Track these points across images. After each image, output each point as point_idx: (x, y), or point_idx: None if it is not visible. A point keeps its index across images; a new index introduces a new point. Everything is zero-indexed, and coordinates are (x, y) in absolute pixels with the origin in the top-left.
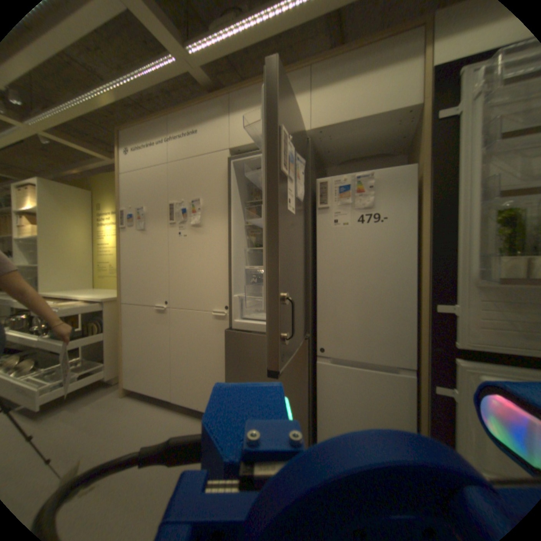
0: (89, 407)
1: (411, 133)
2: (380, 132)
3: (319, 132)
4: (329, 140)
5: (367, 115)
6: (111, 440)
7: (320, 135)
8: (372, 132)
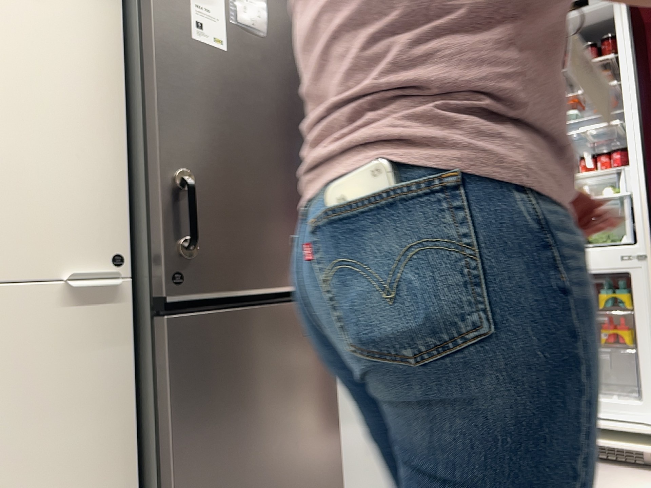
0: None
1: None
2: None
3: None
4: None
5: None
6: None
7: None
8: None
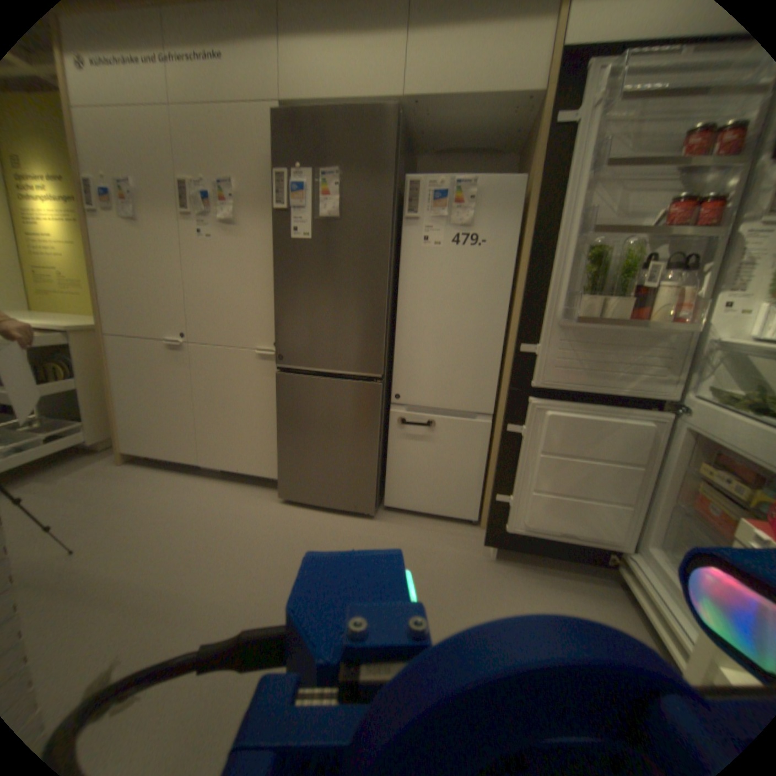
0: (72, 477)
1: (527, 127)
2: (491, 119)
3: (413, 102)
4: (425, 117)
5: (478, 92)
6: (122, 510)
7: (414, 107)
8: (481, 117)
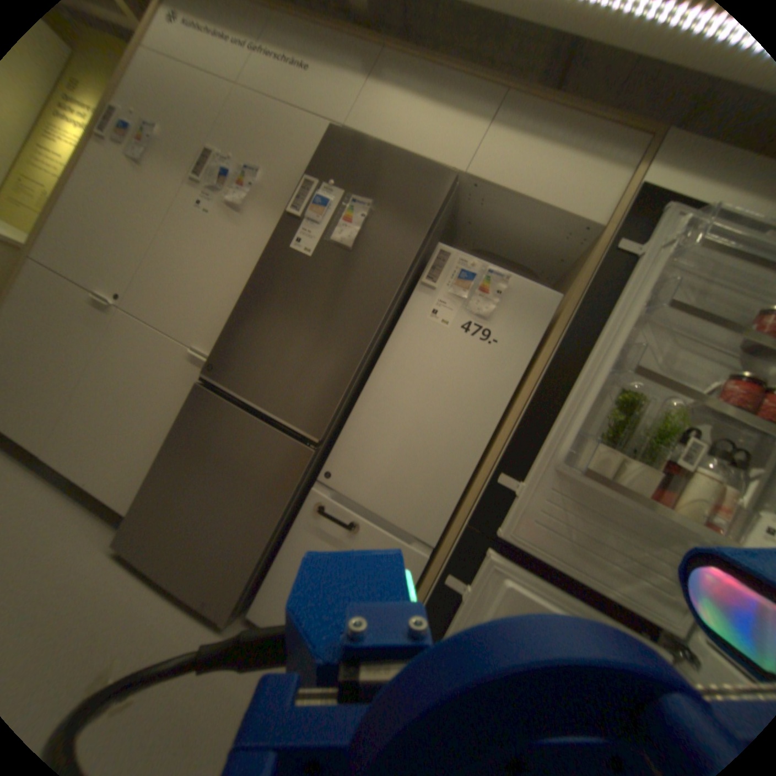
0: None
1: (571, 260)
2: (540, 237)
3: (472, 186)
4: (478, 208)
5: (538, 202)
6: None
7: (471, 191)
8: (531, 231)
